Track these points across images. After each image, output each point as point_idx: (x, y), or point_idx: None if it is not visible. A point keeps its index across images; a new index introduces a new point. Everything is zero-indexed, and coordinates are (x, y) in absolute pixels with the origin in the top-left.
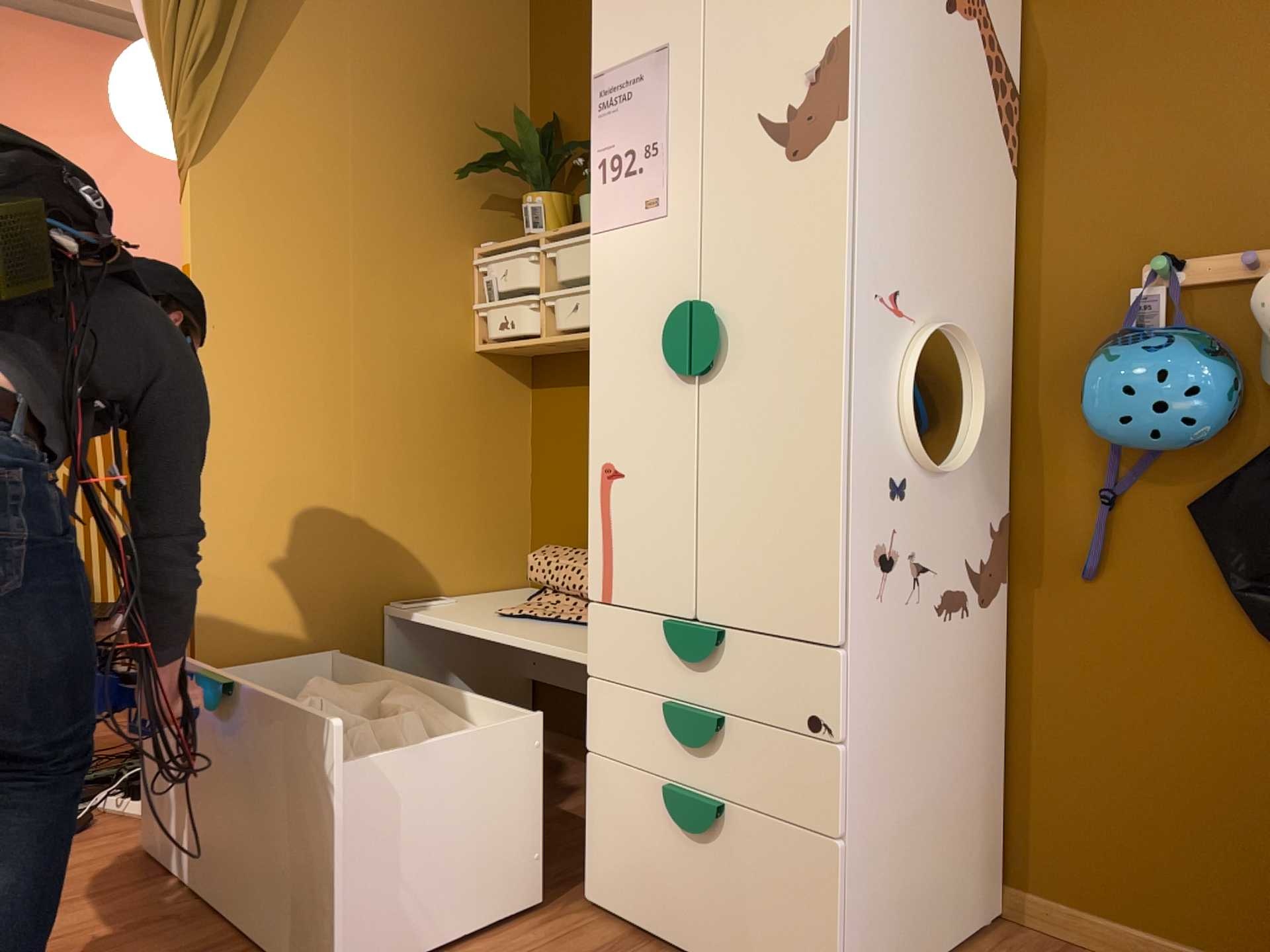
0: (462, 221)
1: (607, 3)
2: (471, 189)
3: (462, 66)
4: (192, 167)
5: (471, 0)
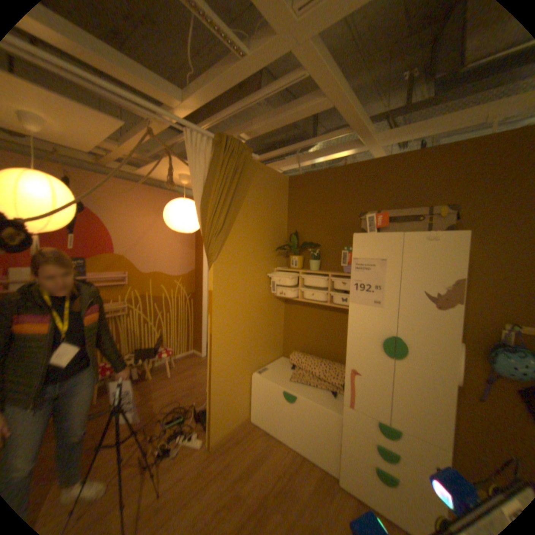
0: (272, 261)
1: (360, 238)
2: (275, 252)
3: (274, 218)
4: (214, 262)
5: (276, 199)
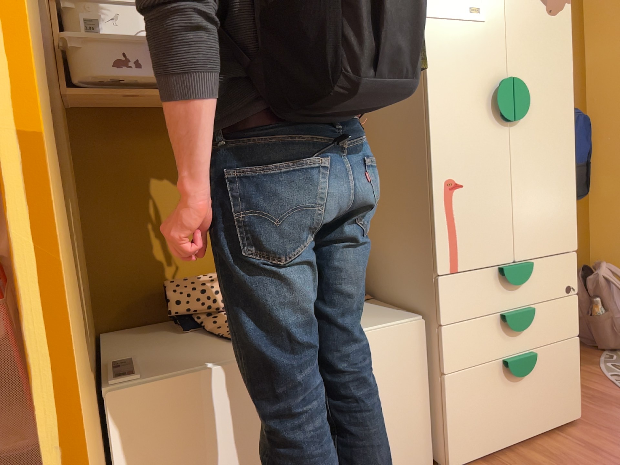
0: None
1: None
2: None
3: None
4: None
5: None
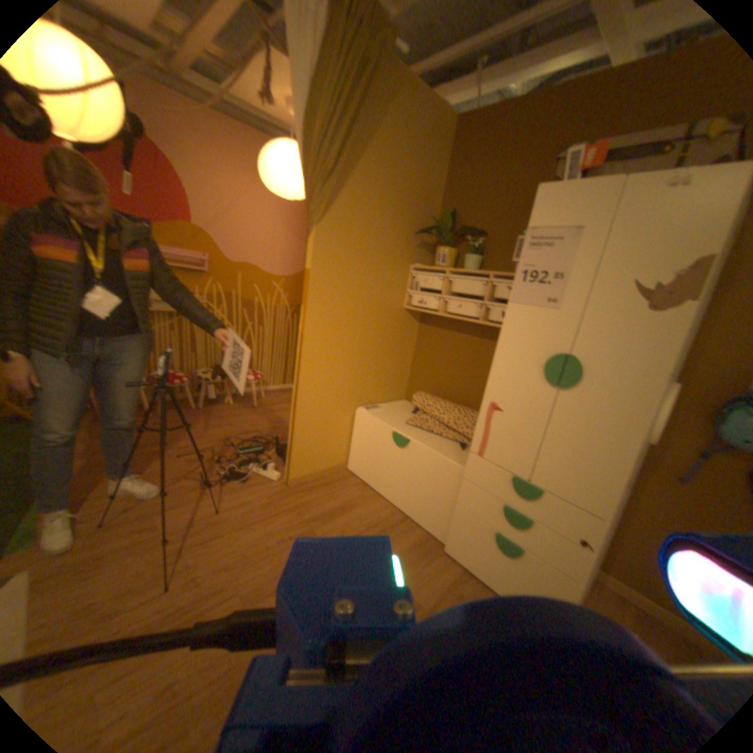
0: (408, 252)
1: (547, 191)
2: (413, 238)
3: (420, 179)
4: (313, 224)
5: (429, 146)
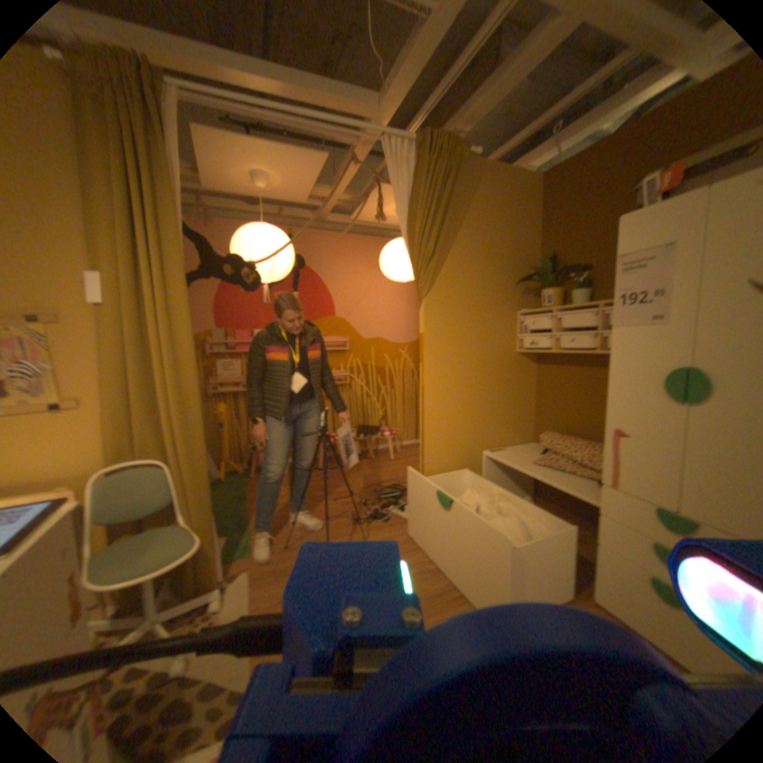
0: (513, 300)
1: (630, 219)
2: (517, 286)
3: (515, 236)
4: (423, 297)
5: (519, 207)
